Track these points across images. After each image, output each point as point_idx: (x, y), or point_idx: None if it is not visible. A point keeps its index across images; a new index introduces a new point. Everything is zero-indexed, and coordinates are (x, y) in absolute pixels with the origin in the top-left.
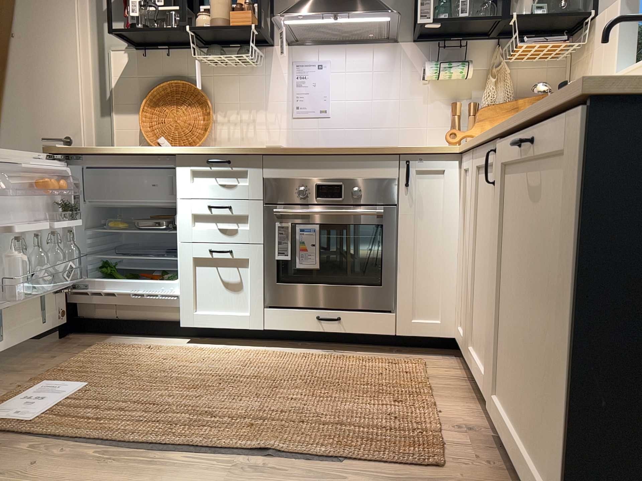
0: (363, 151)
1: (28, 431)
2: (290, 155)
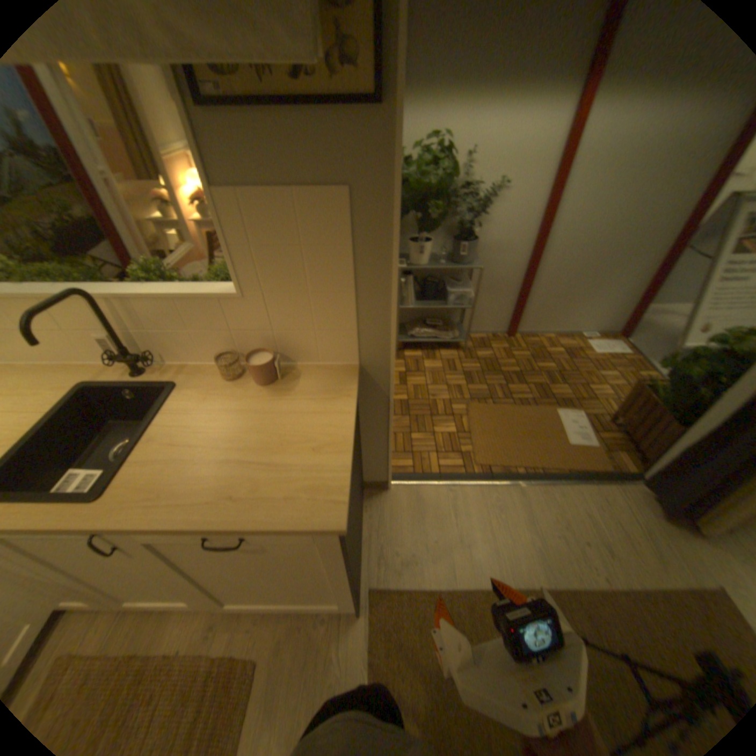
0: None
1: None
2: None
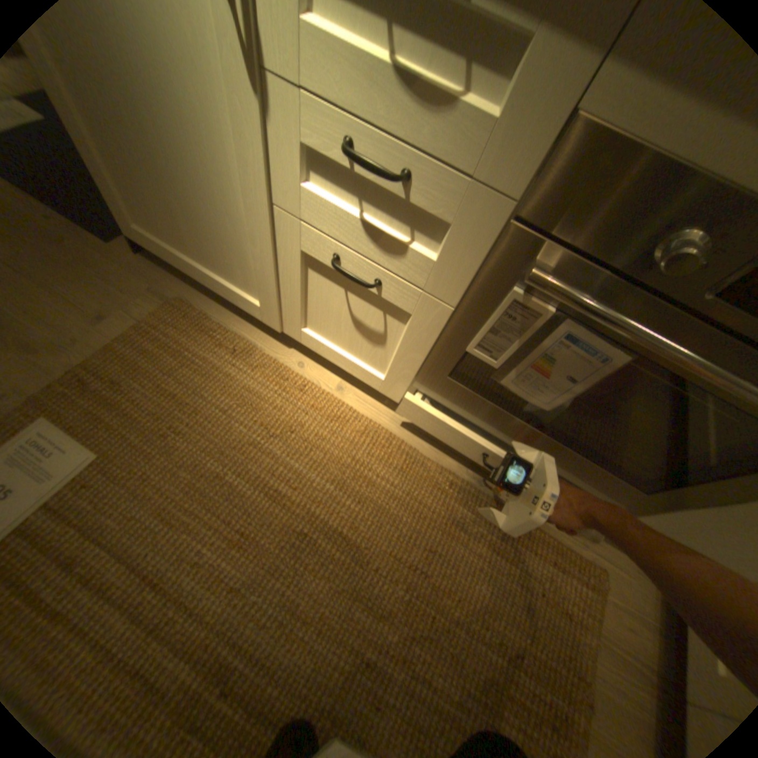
0: None
1: None
2: None
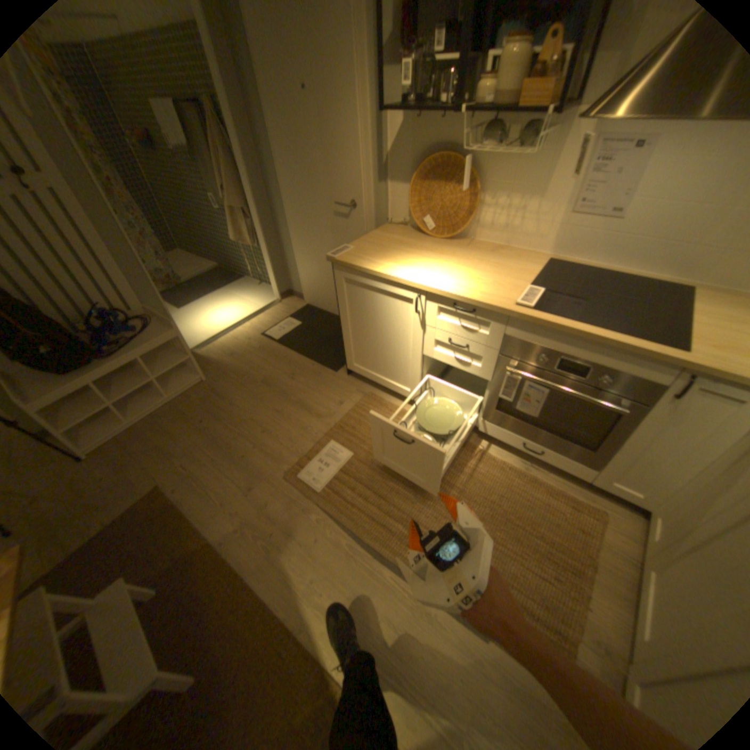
0: (632, 349)
1: (317, 497)
2: (540, 324)
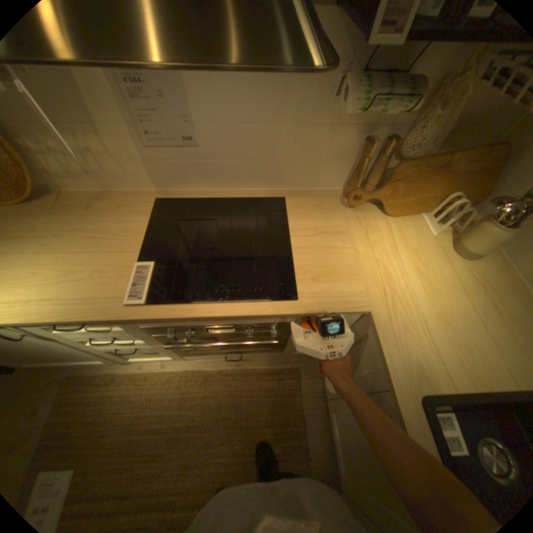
0: (255, 317)
1: None
2: (163, 319)
